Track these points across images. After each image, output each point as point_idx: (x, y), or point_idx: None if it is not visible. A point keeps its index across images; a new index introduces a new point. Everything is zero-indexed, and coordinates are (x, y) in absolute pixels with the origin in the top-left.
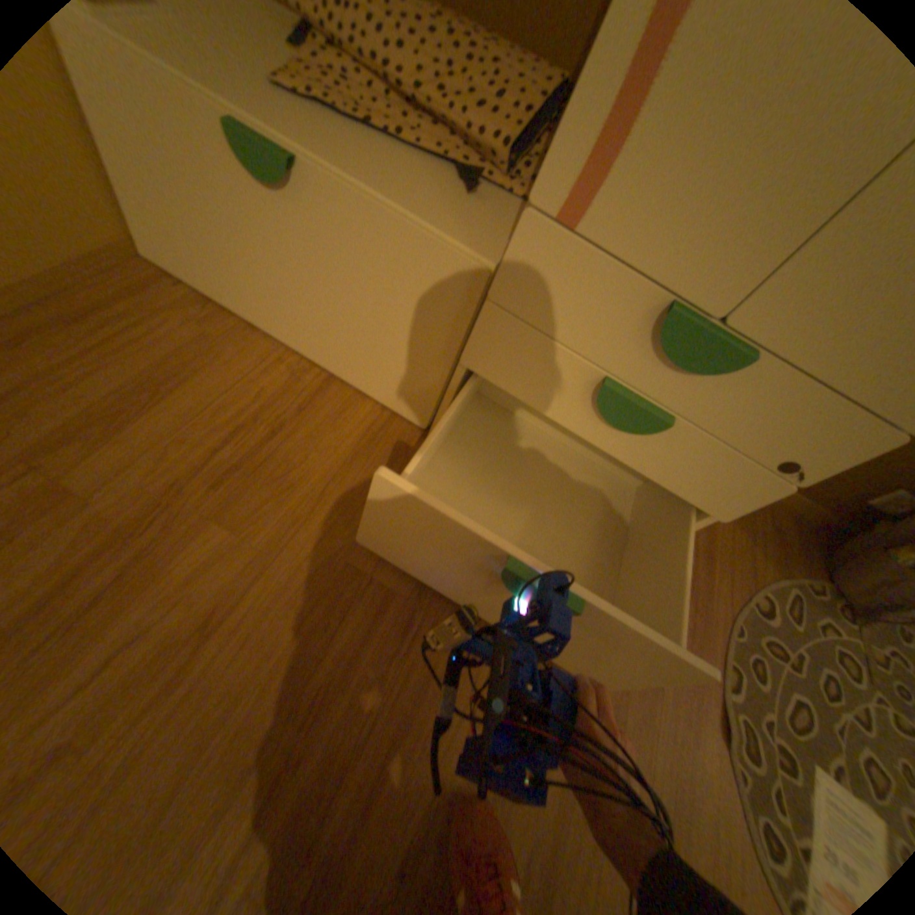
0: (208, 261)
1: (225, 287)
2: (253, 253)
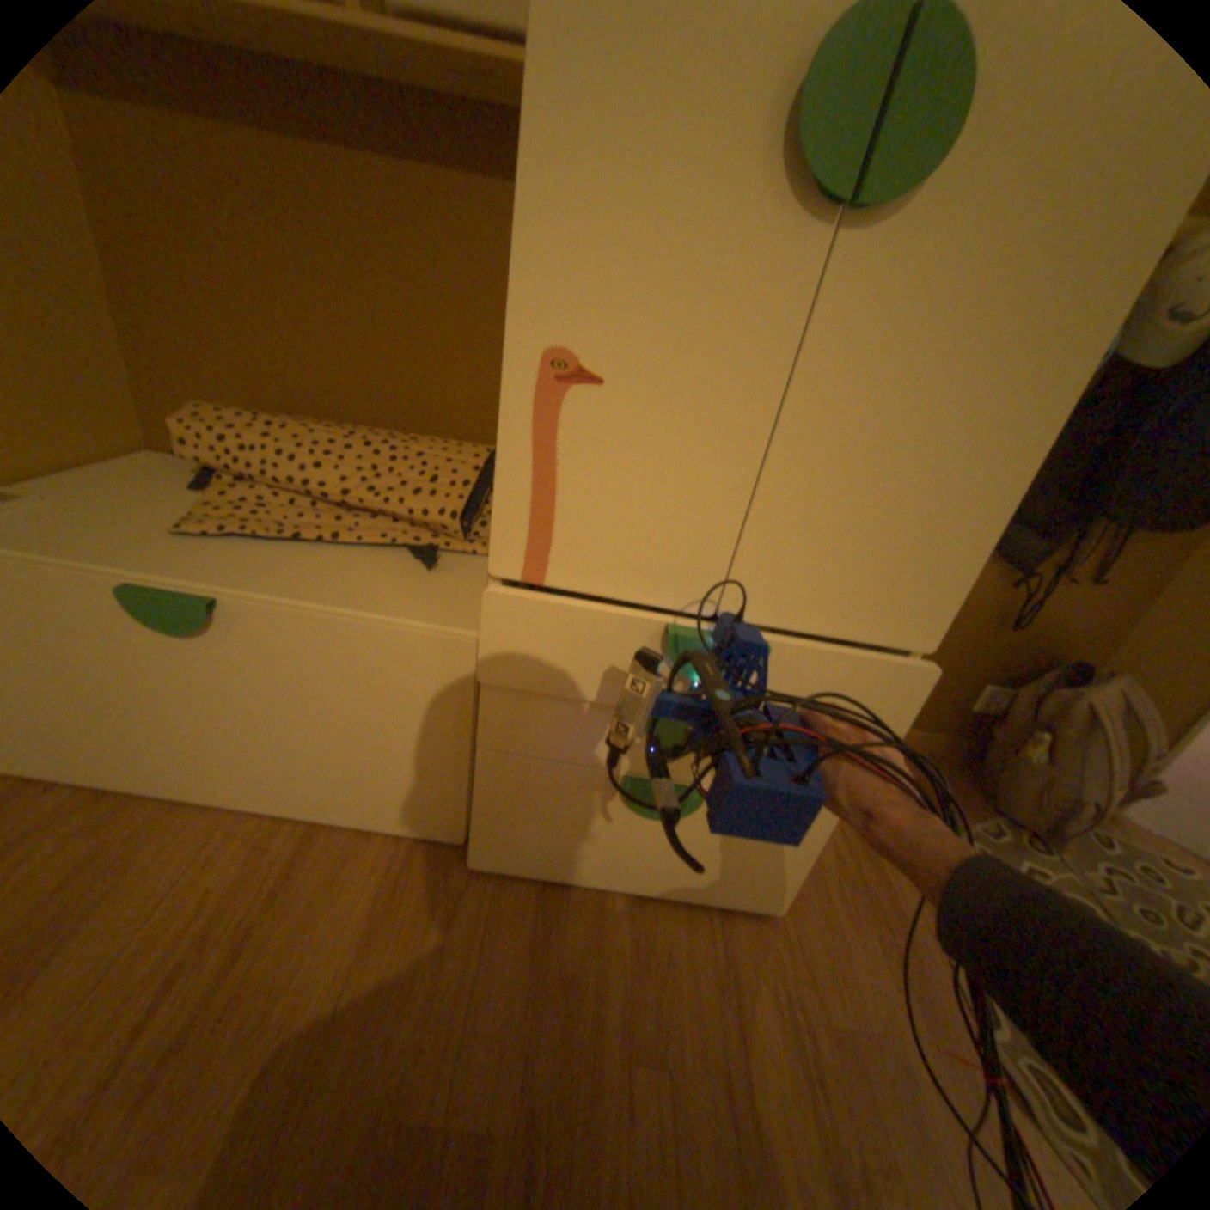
0: (102, 742)
1: (132, 765)
2: (171, 711)
